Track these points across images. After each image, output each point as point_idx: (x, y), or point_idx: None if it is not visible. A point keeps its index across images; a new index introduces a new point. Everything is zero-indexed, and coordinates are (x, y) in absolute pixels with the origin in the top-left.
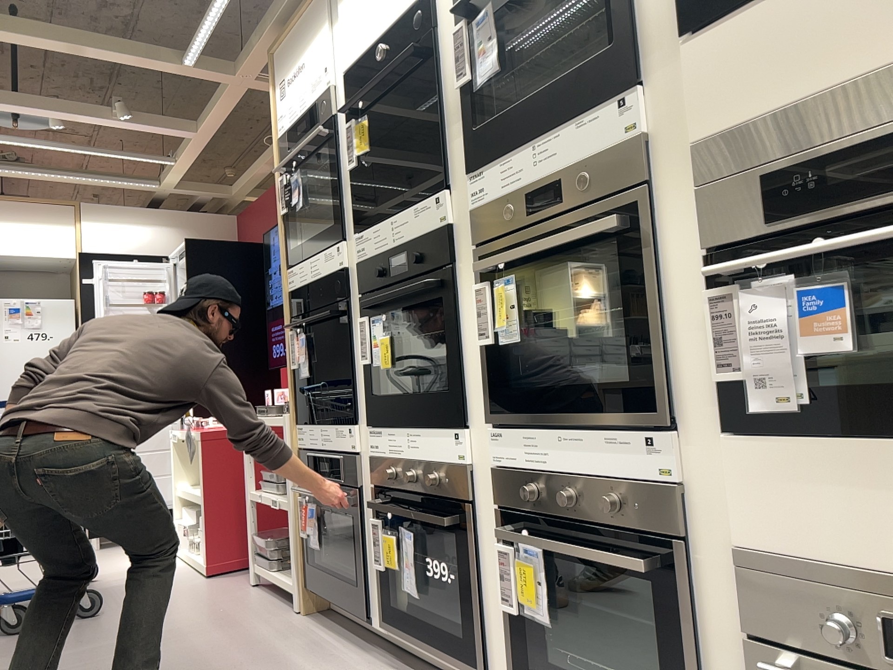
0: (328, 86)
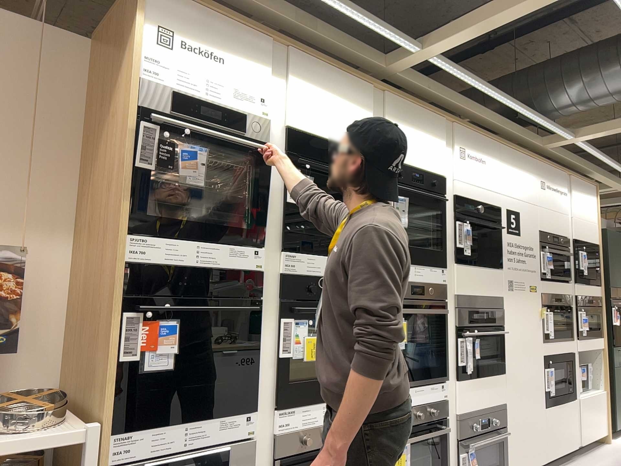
0: (267, 119)
